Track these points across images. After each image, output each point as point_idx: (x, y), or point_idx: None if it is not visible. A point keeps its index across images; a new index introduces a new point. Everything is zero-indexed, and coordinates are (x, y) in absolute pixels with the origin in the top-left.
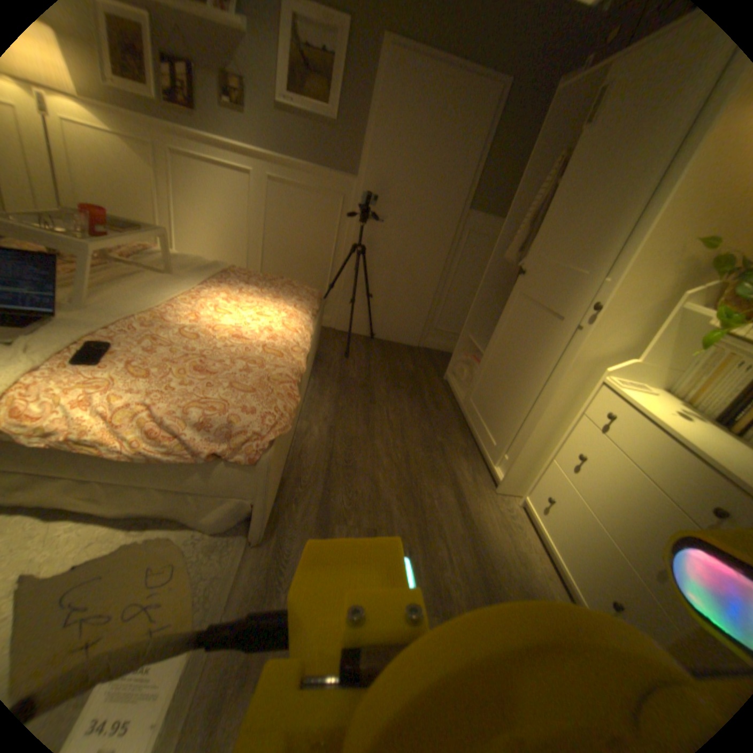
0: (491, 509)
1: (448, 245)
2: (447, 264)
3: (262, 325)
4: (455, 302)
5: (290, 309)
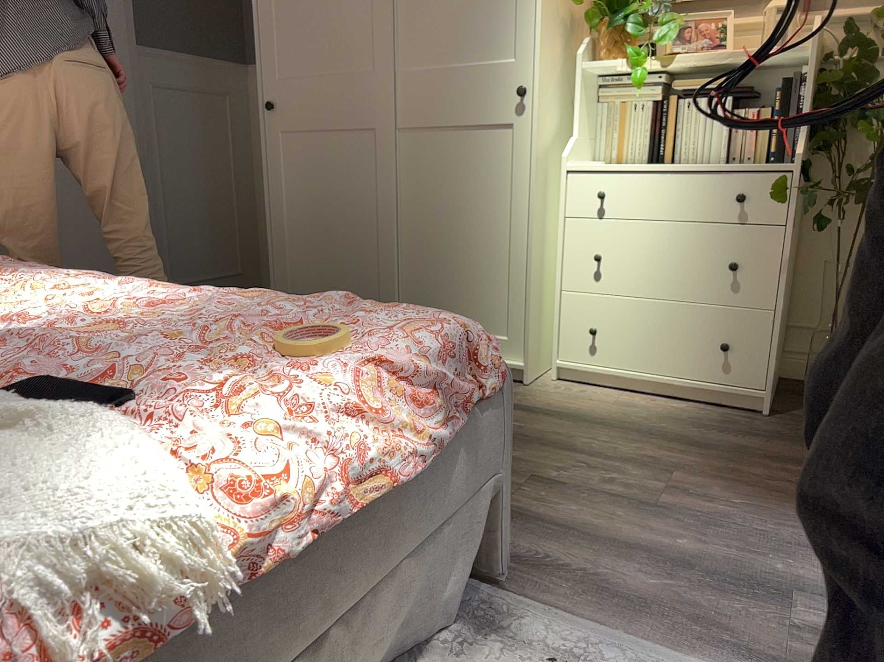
0: (548, 397)
1: (134, 119)
2: (147, 156)
3: (130, 294)
4: (186, 221)
5: (74, 278)
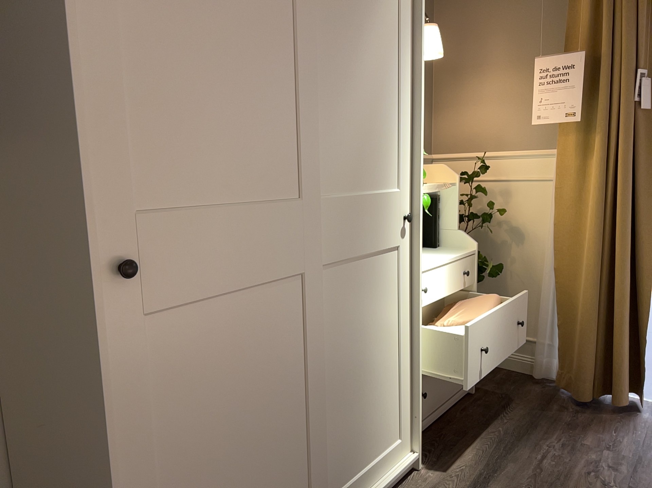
0: (448, 464)
1: None
2: None
3: None
4: None
5: None
